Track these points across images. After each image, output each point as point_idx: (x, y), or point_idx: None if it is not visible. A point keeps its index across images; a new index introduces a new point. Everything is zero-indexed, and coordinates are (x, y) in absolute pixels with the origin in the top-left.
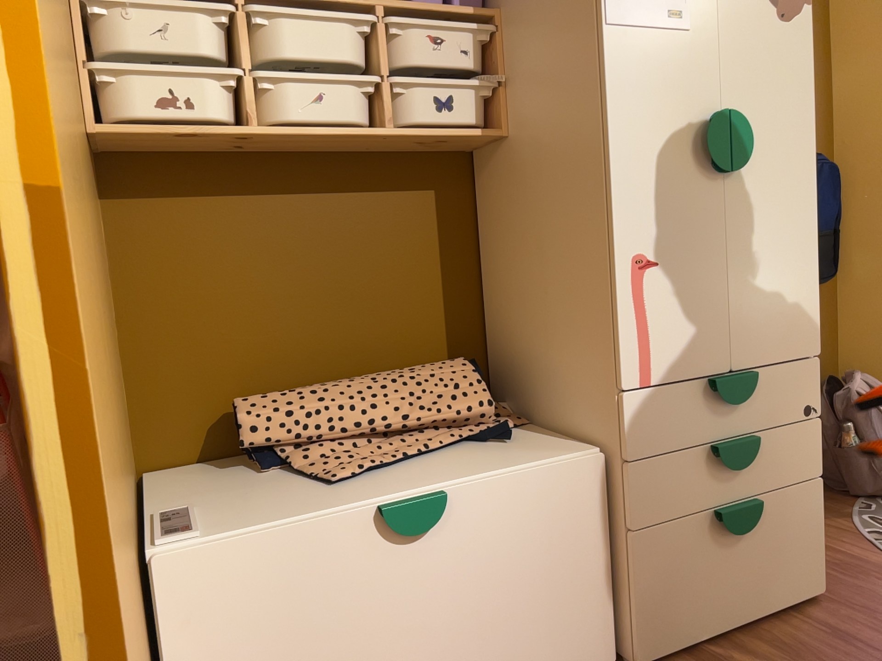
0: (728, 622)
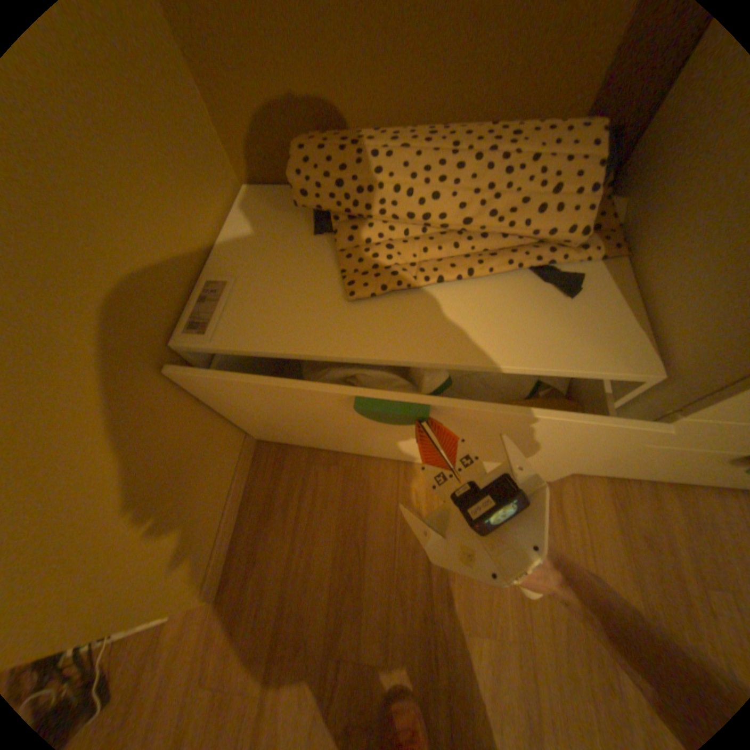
0: (662, 478)
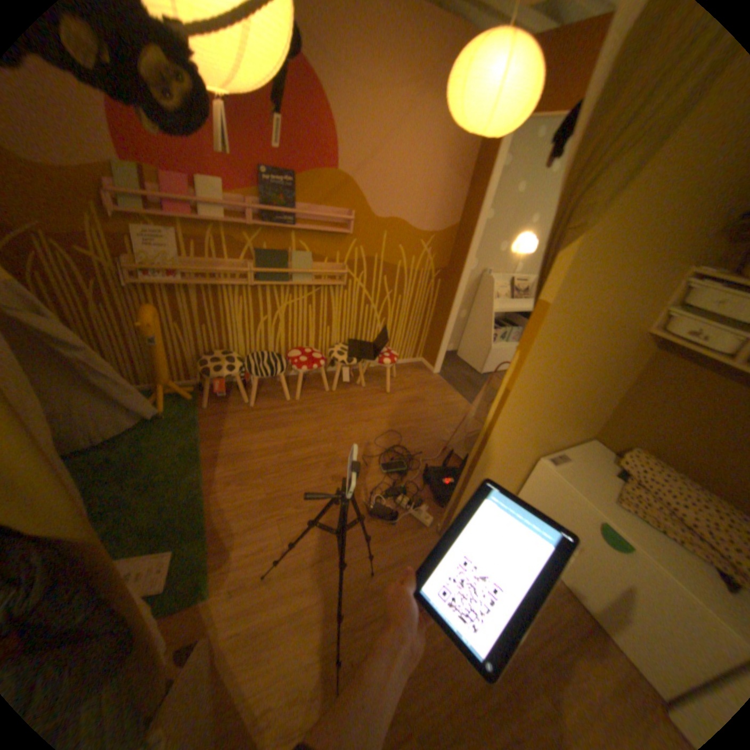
0: None
